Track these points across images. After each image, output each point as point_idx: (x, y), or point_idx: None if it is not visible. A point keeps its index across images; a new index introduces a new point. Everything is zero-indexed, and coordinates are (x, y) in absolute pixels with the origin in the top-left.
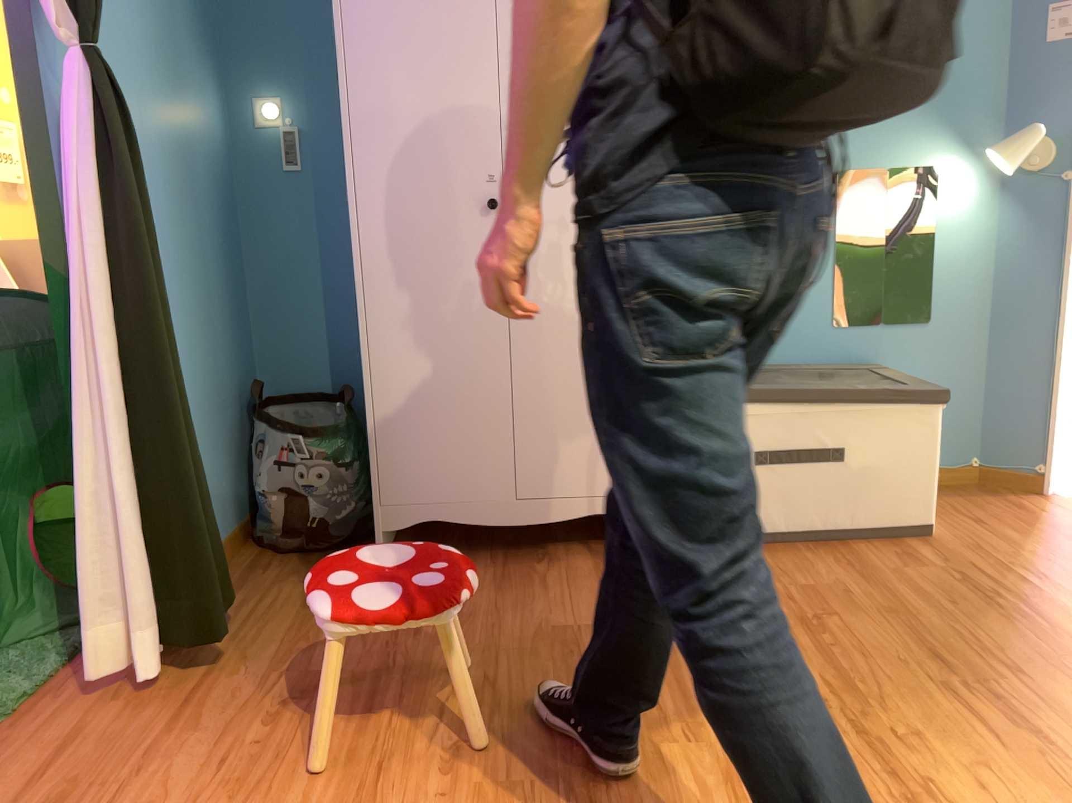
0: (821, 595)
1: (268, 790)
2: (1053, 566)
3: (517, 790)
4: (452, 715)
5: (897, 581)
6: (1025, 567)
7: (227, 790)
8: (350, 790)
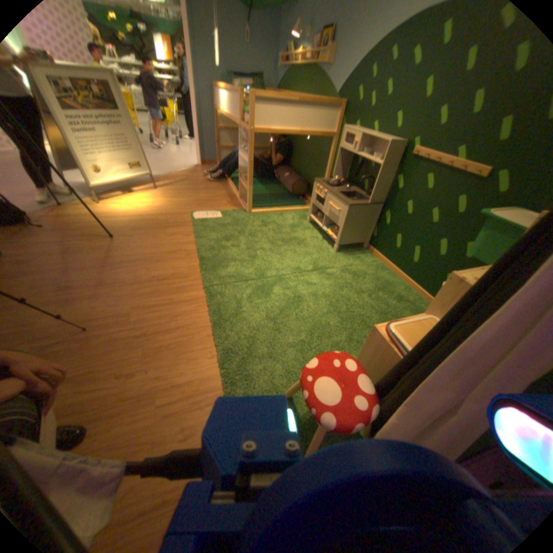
0: (38, 285)
1: (132, 435)
2: (49, 239)
3: (143, 350)
4: (91, 384)
5: (38, 268)
6: (45, 244)
7: (130, 454)
8: (136, 401)
